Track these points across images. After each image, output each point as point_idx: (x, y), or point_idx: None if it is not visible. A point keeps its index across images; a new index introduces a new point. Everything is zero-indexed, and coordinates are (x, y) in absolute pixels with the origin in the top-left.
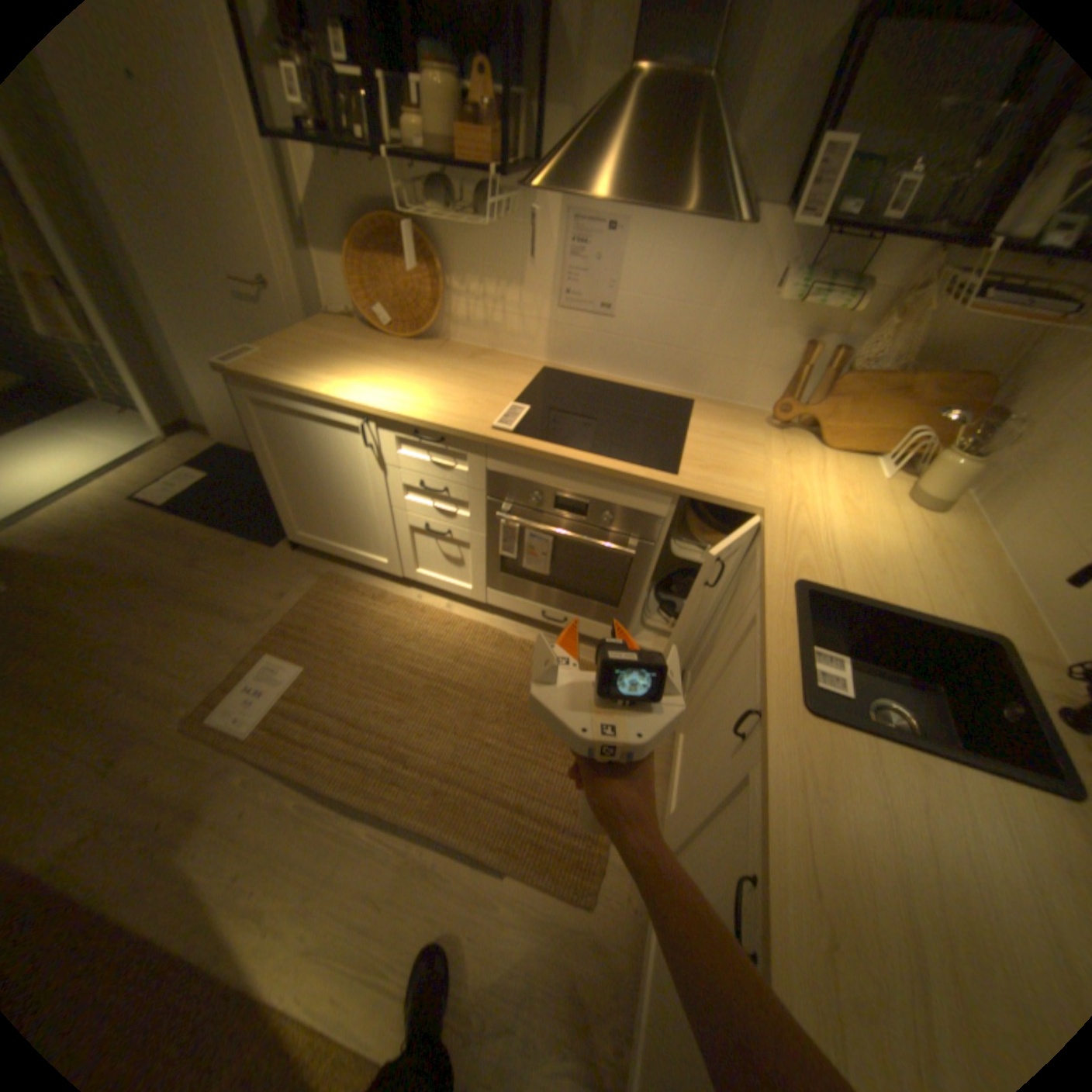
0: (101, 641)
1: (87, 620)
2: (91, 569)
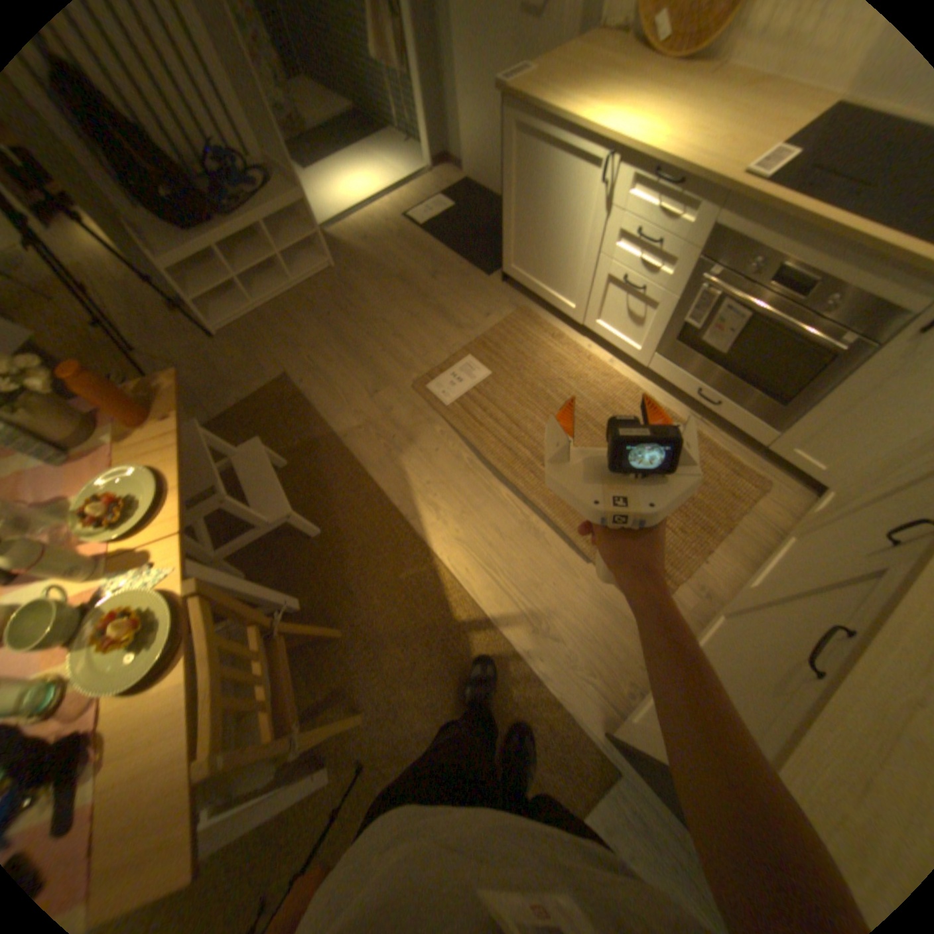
0: (378, 315)
1: (372, 299)
2: (377, 264)
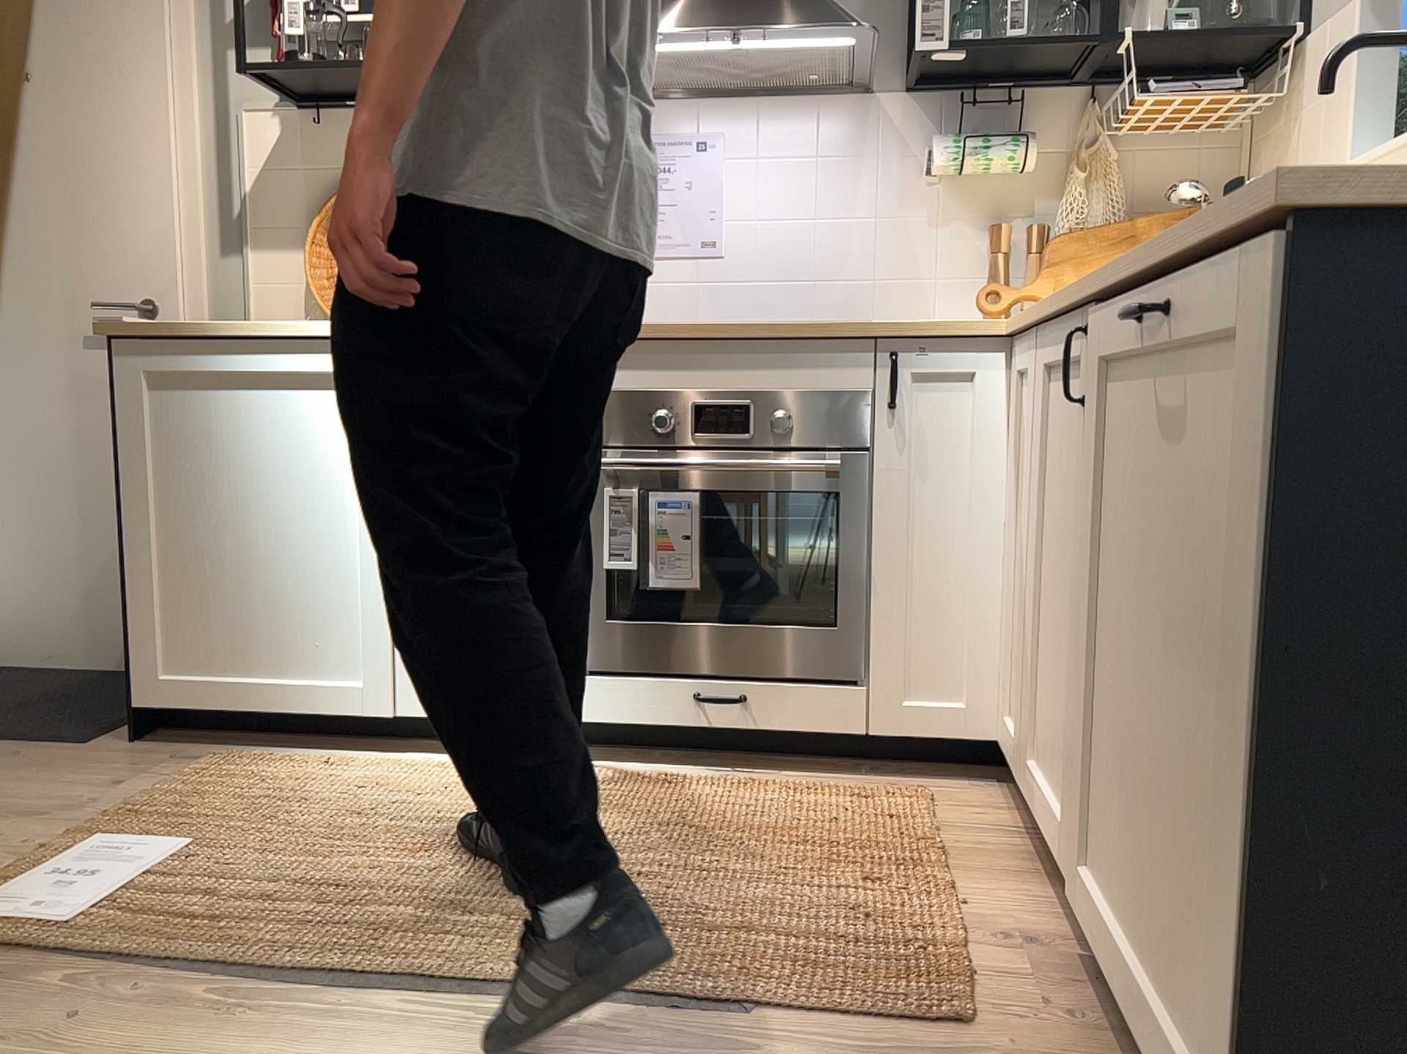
0: None
1: None
2: None
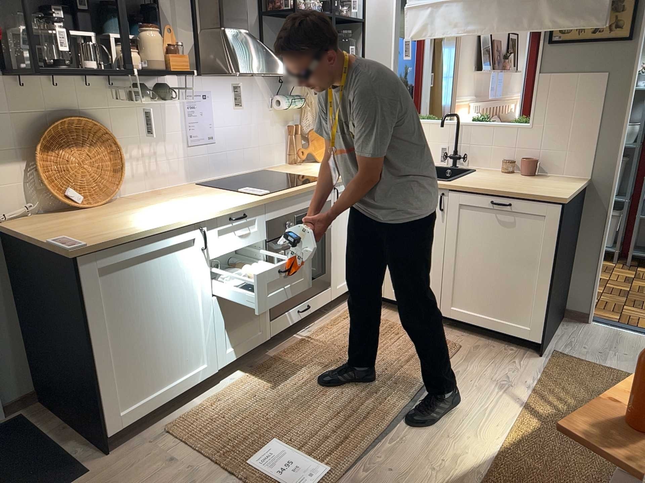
0: None
1: None
2: None
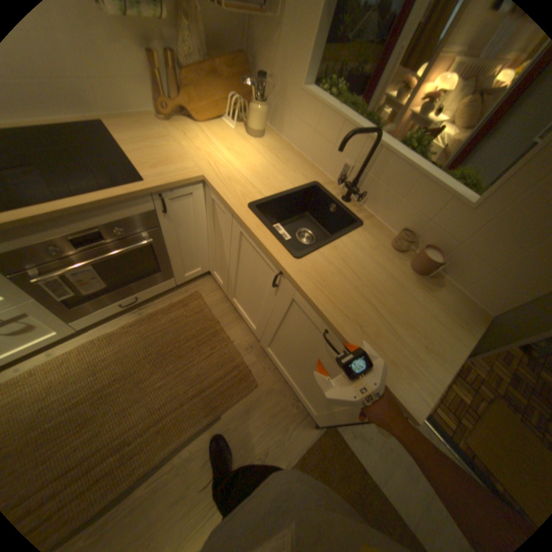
0: None
1: None
2: None
